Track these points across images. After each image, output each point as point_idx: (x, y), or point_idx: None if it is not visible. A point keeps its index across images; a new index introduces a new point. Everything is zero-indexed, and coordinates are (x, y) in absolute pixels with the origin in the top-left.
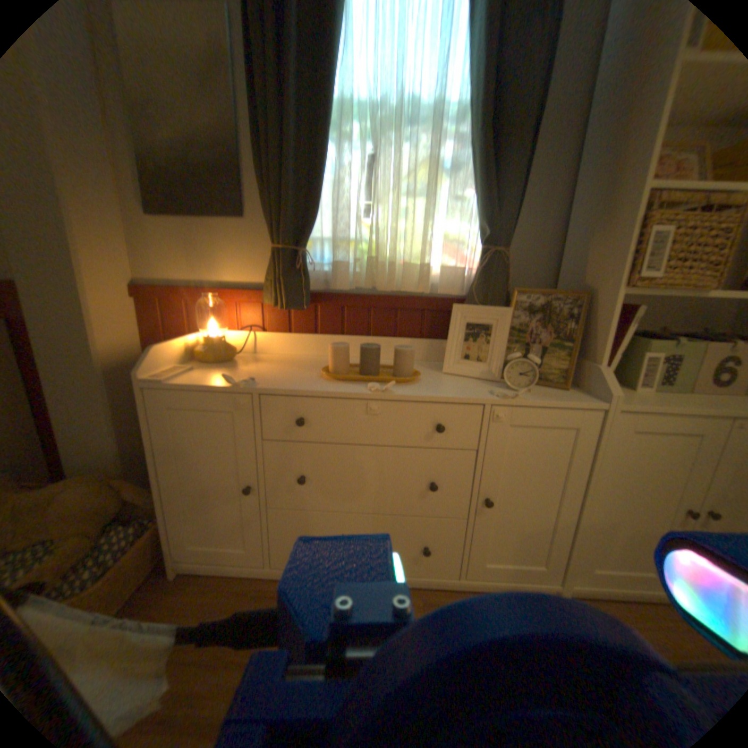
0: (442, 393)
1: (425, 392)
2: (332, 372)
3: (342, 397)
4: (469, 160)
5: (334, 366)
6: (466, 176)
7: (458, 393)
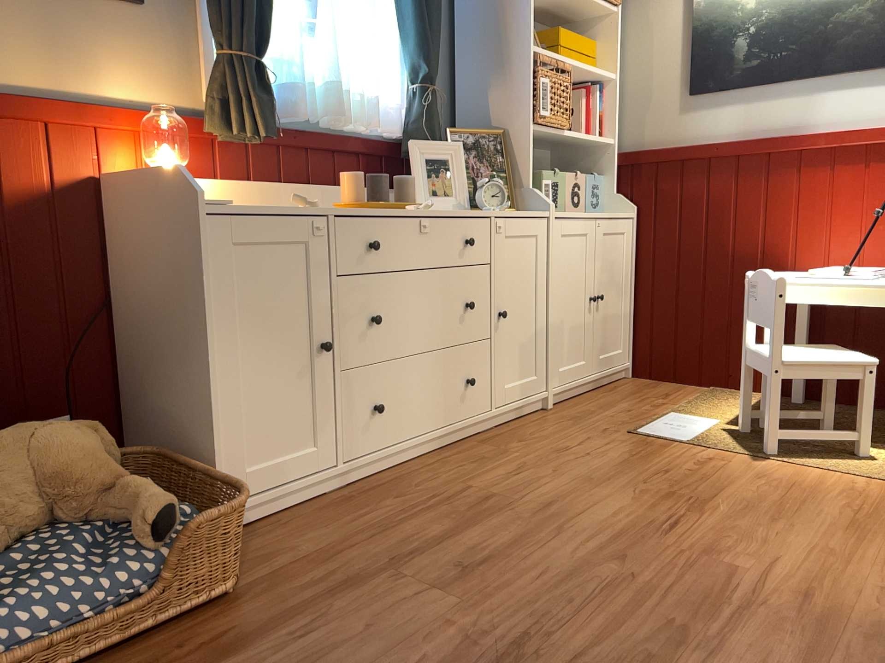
0: (458, 210)
1: (448, 210)
2: (356, 202)
3: (398, 216)
4: None
5: (348, 198)
6: (388, 12)
7: (467, 211)
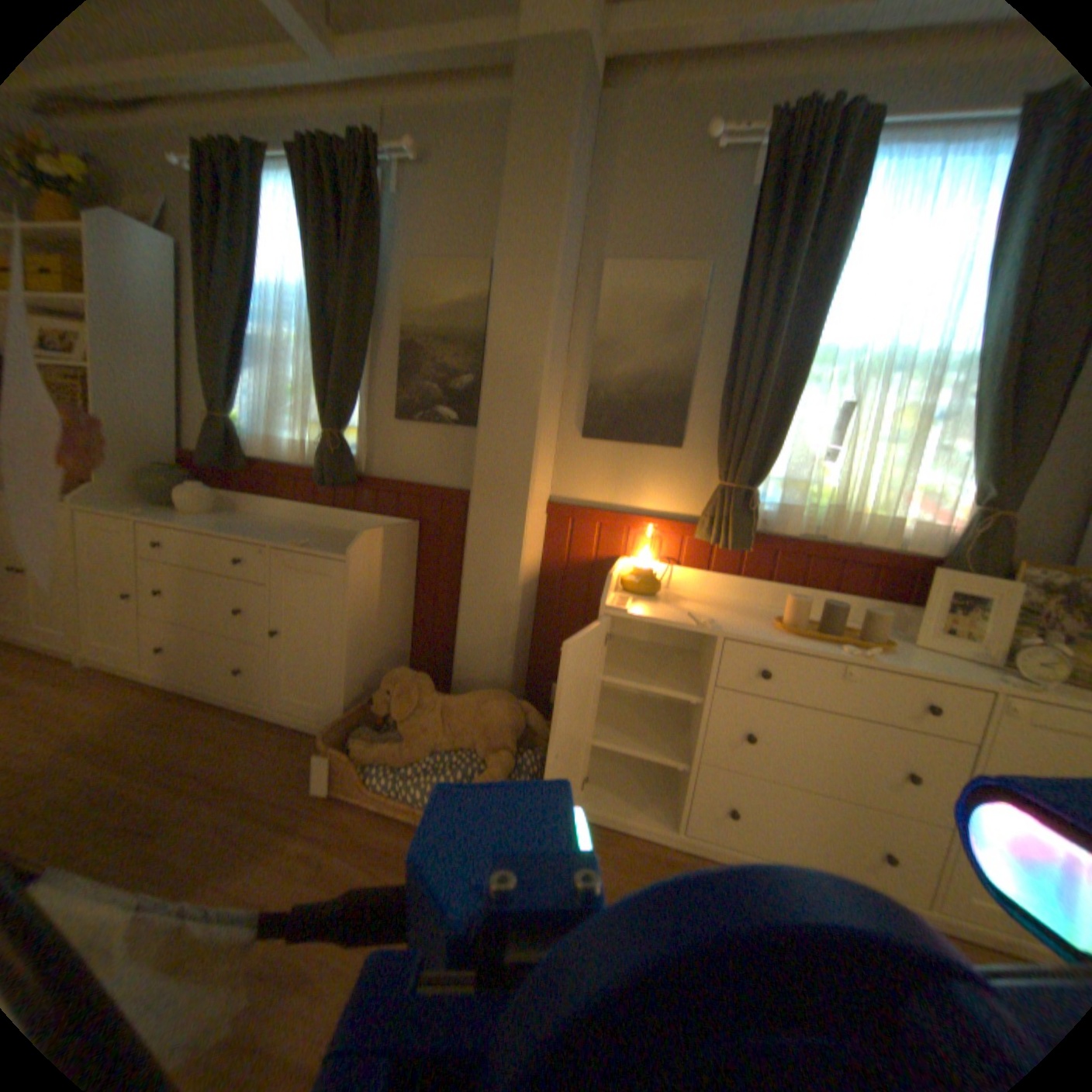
0: (935, 671)
1: (914, 667)
2: (789, 626)
3: (814, 656)
4: (968, 413)
5: (788, 619)
6: (962, 429)
7: (956, 675)
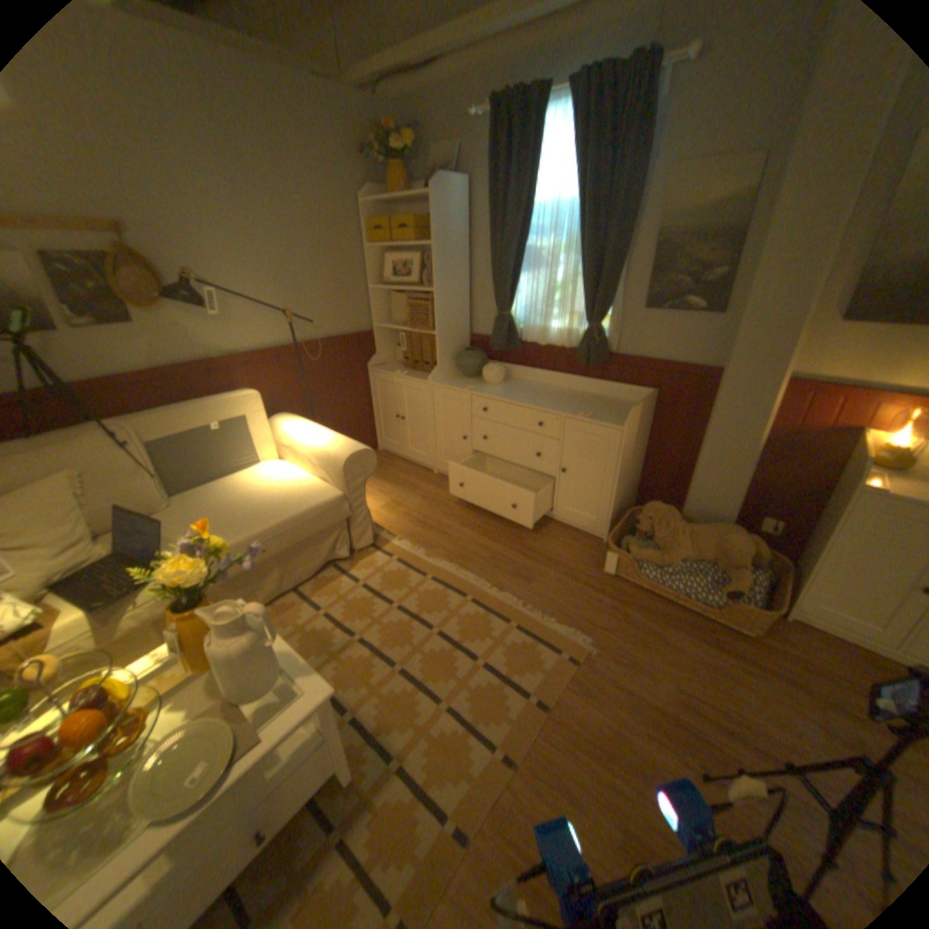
0: None
1: None
2: None
3: None
4: None
5: None
6: None
7: None
